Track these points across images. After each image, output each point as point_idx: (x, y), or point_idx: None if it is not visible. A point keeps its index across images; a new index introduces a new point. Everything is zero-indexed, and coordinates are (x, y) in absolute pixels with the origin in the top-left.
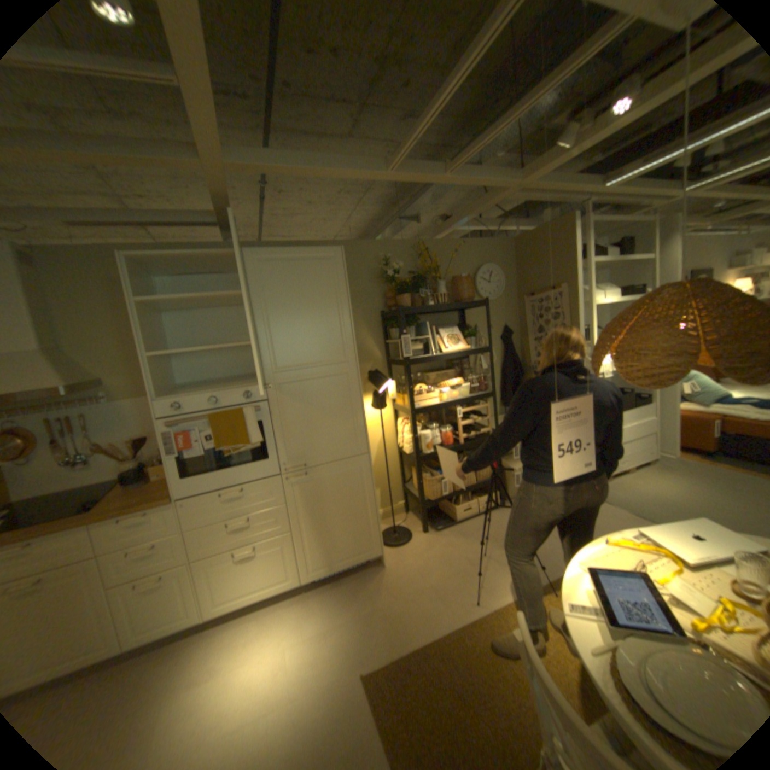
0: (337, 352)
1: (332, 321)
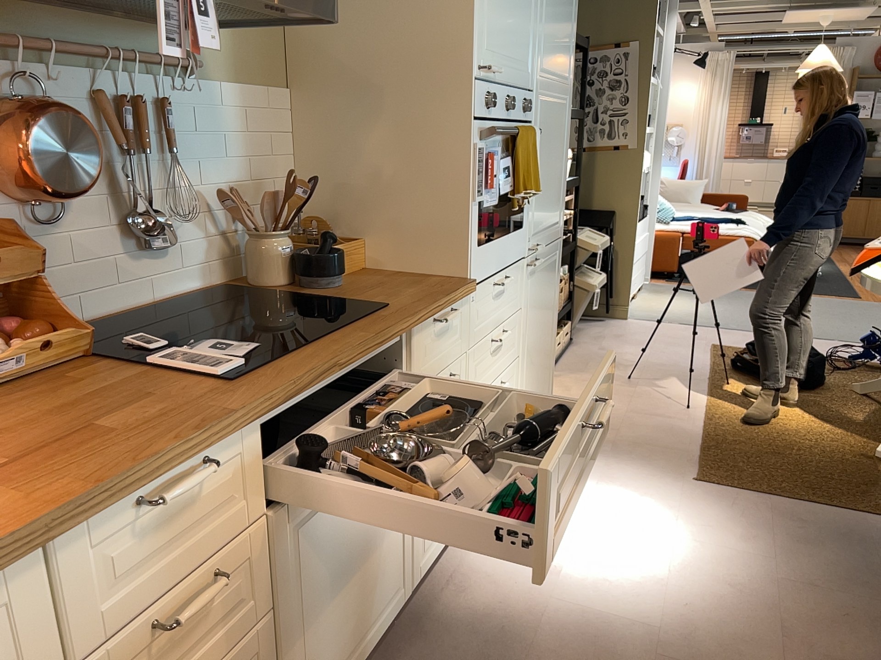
0: (568, 65)
1: (571, 13)
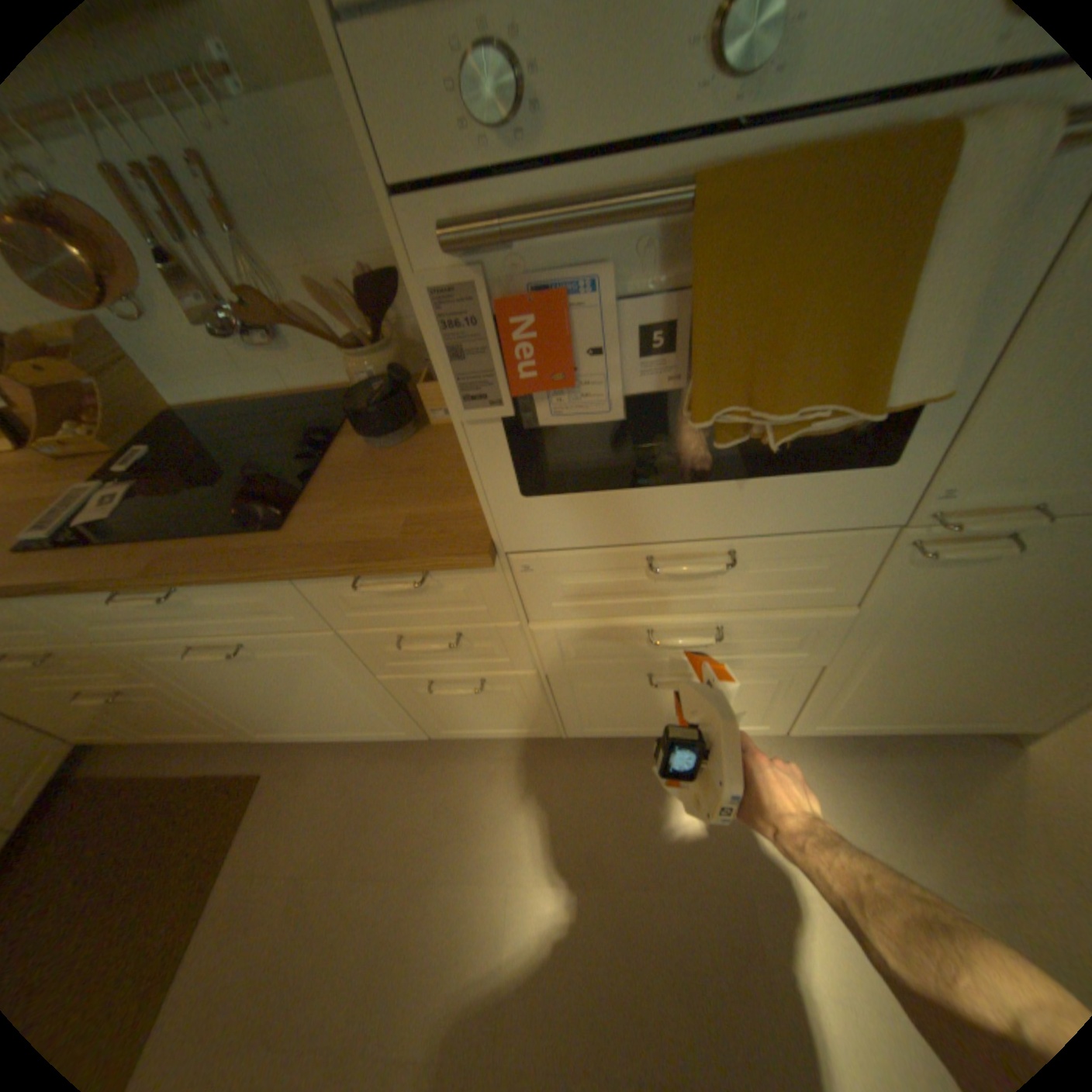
0: None
1: None
